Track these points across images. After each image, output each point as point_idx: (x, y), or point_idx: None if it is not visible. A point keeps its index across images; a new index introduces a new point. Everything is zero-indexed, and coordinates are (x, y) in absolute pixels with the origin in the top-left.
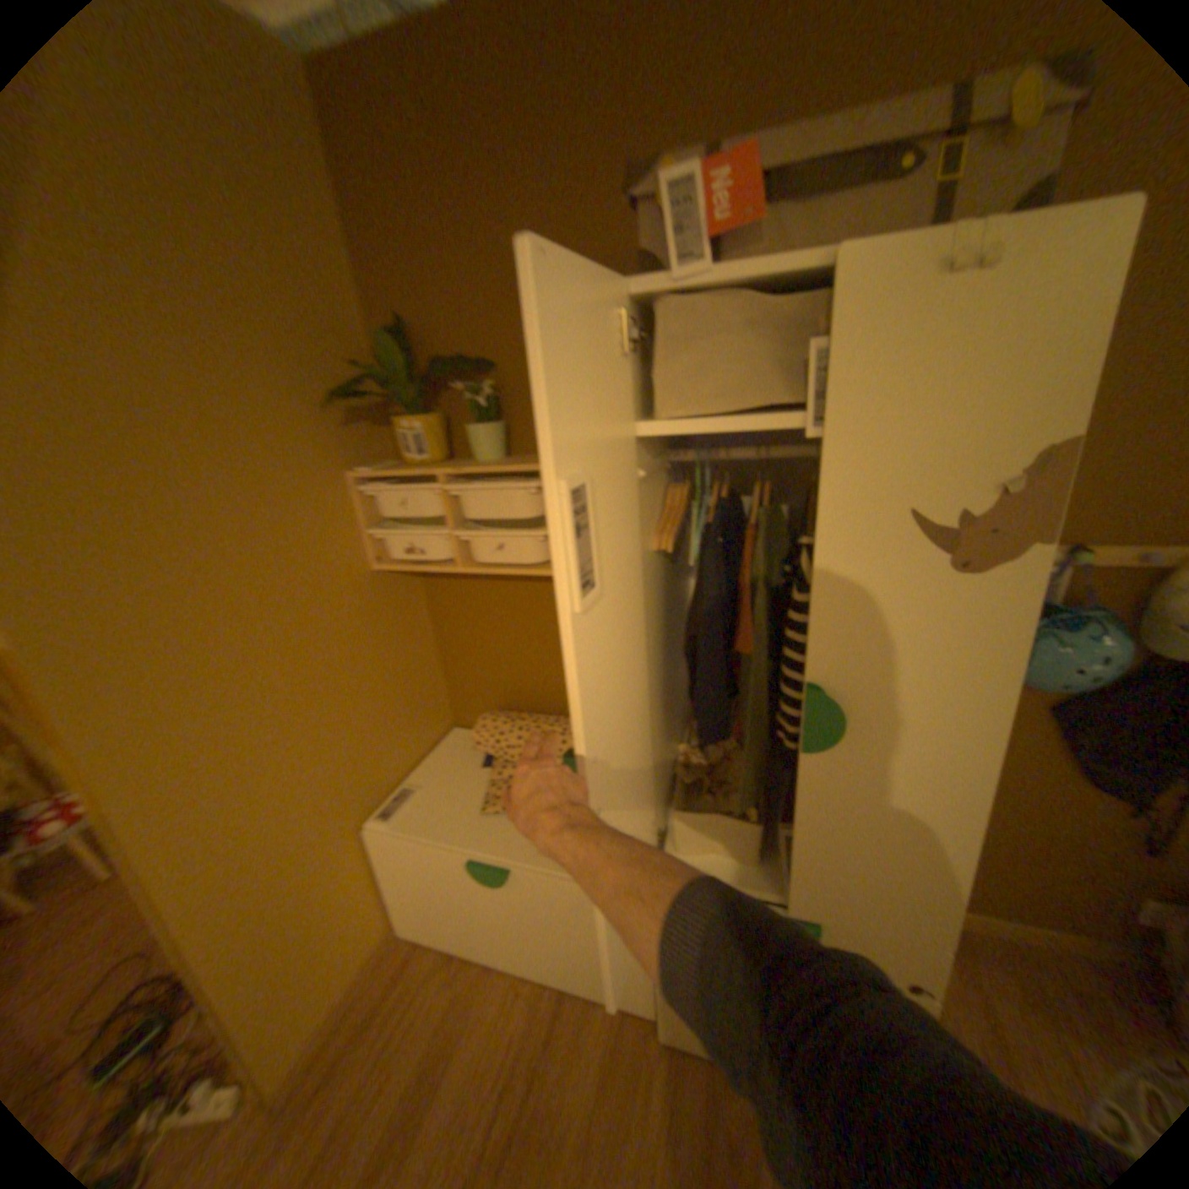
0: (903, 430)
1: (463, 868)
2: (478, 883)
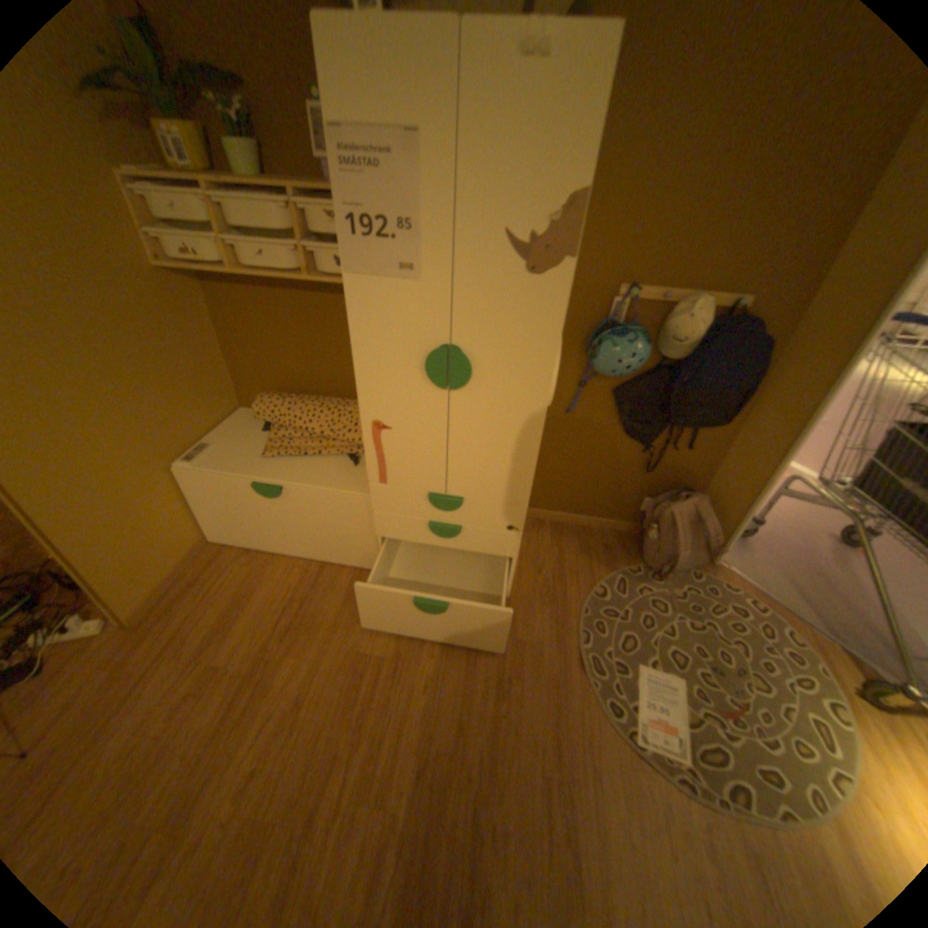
0: (500, 172)
1: (249, 489)
2: (261, 499)
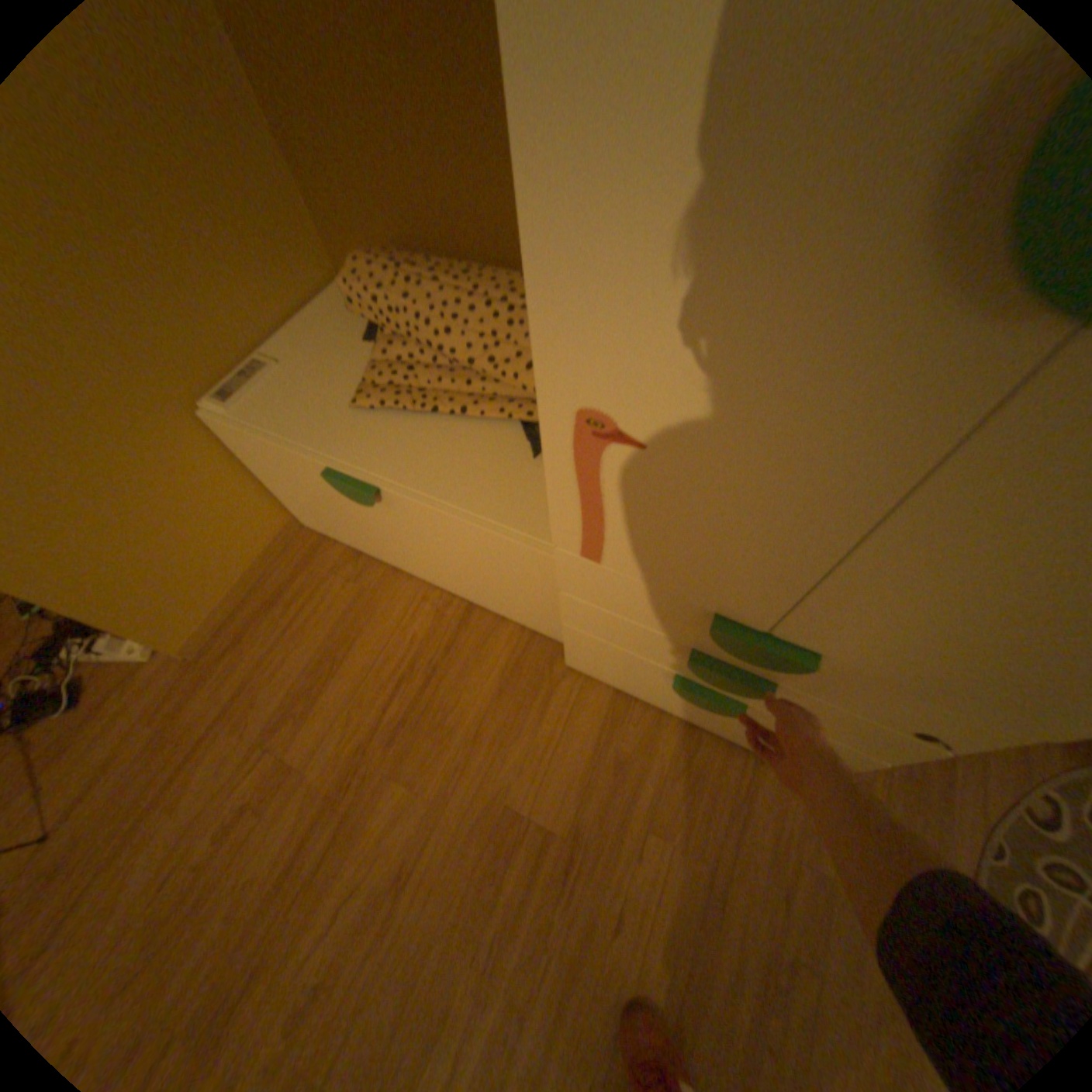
0: None
1: (326, 476)
2: (351, 496)
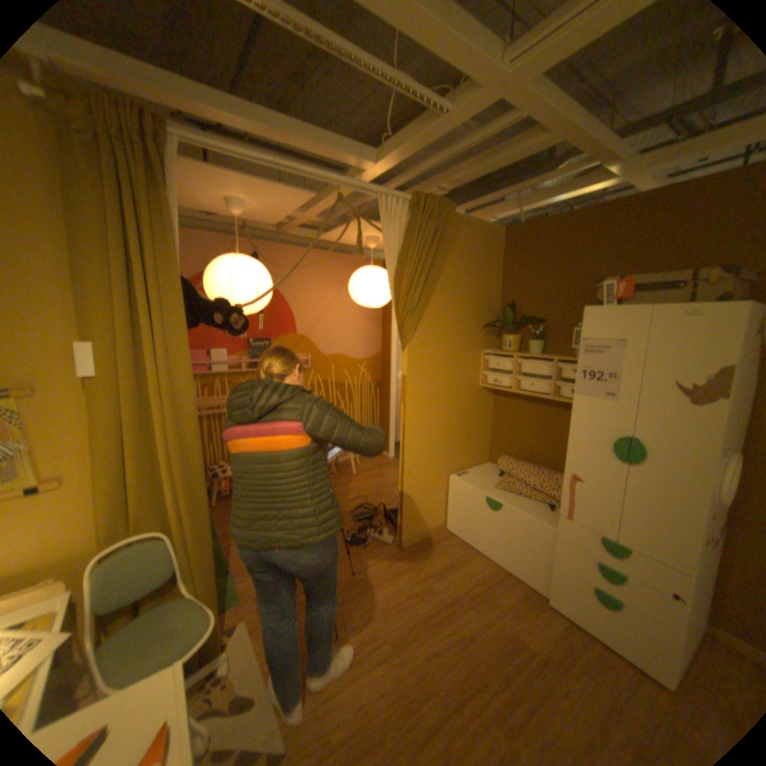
0: (672, 357)
1: (483, 501)
2: (487, 510)
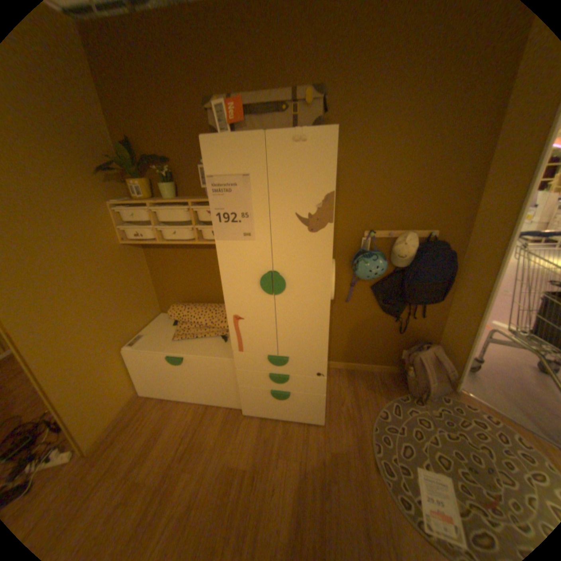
0: (289, 188)
1: (164, 360)
2: (170, 366)
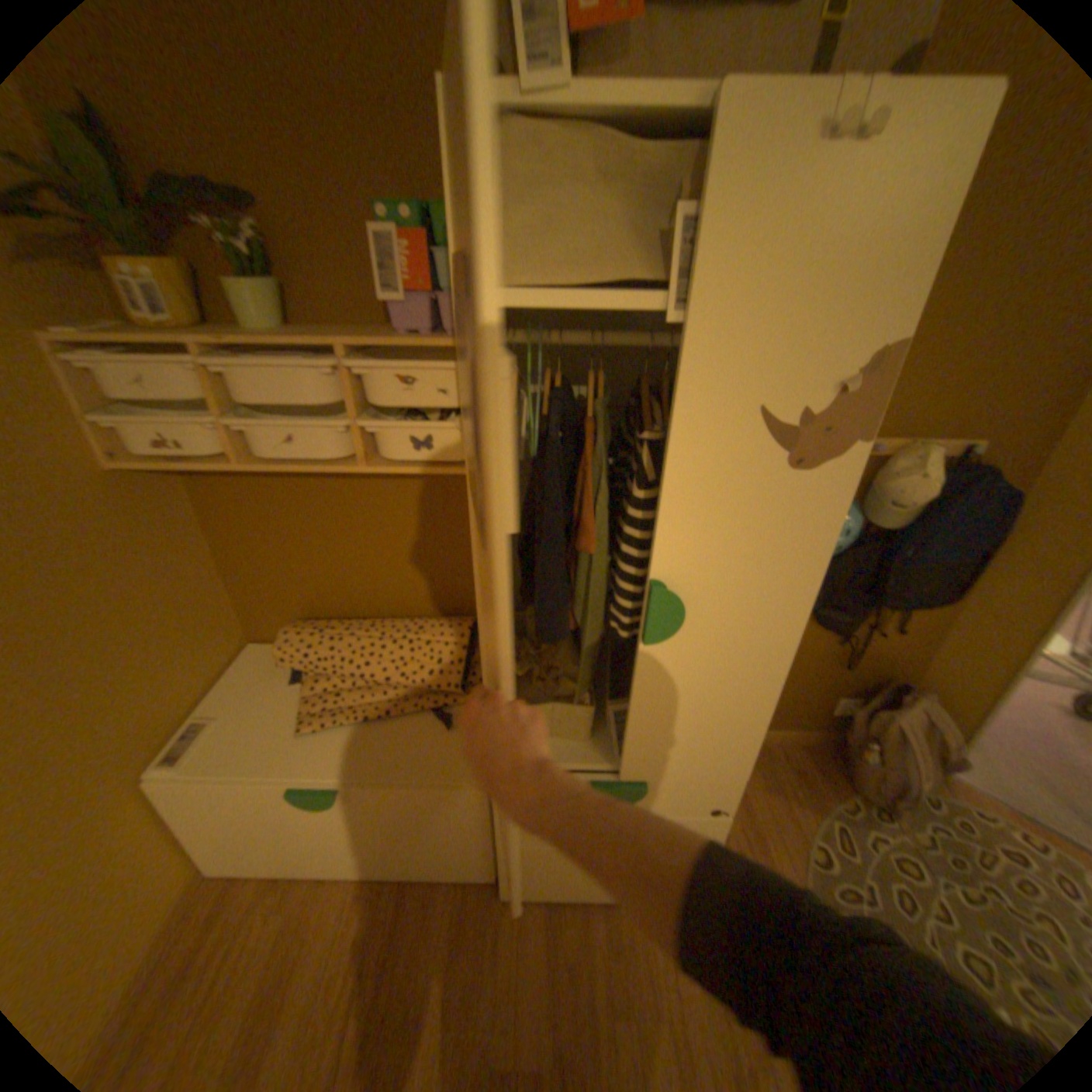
0: (763, 320)
1: (280, 798)
2: (300, 809)
